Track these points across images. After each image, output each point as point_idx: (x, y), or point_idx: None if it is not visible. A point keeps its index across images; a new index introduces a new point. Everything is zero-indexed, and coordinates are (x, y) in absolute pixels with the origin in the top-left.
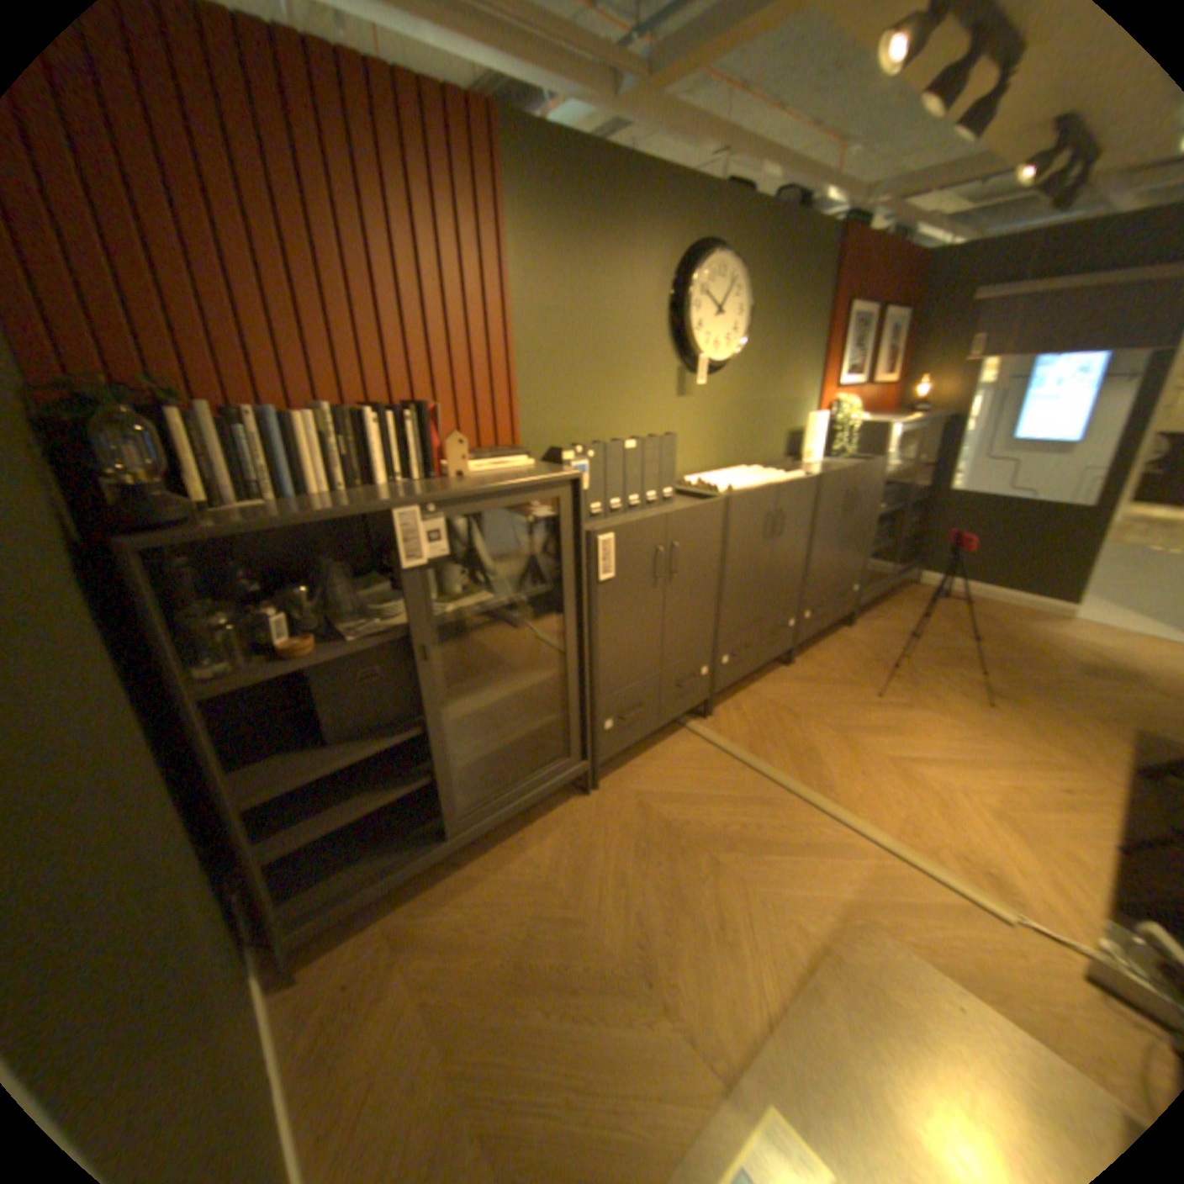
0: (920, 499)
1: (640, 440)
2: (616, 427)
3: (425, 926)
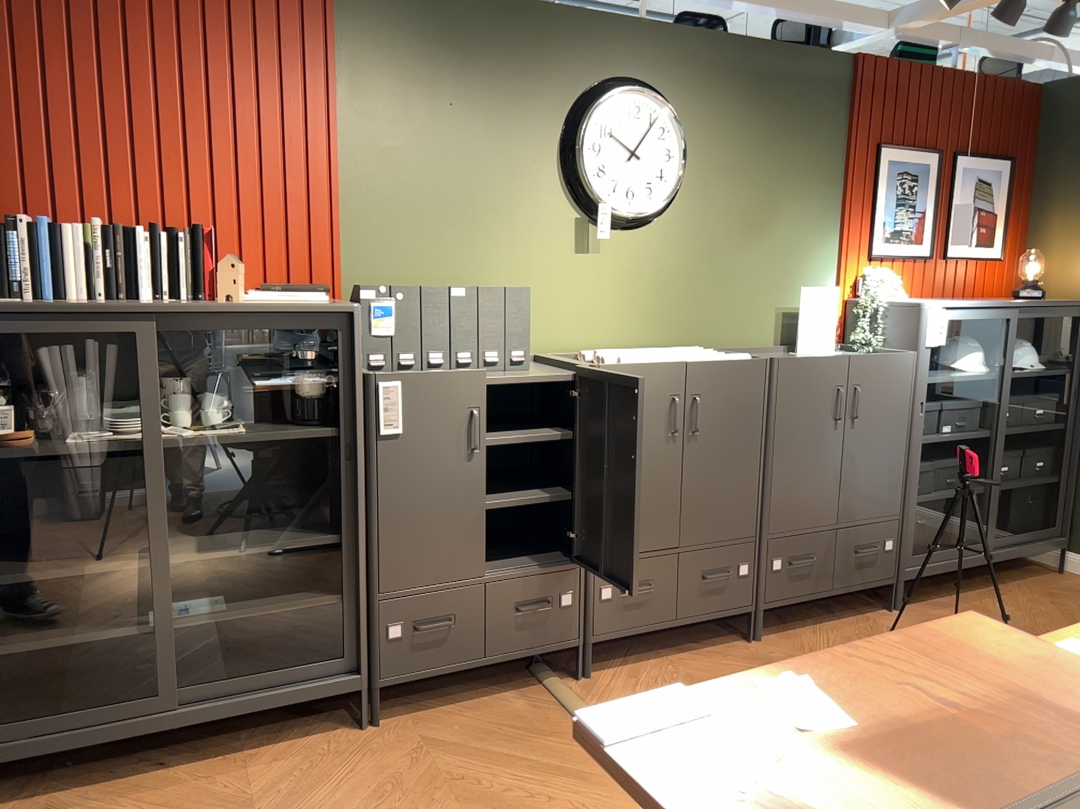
0: (1035, 428)
1: (471, 287)
2: (479, 279)
3: (89, 807)
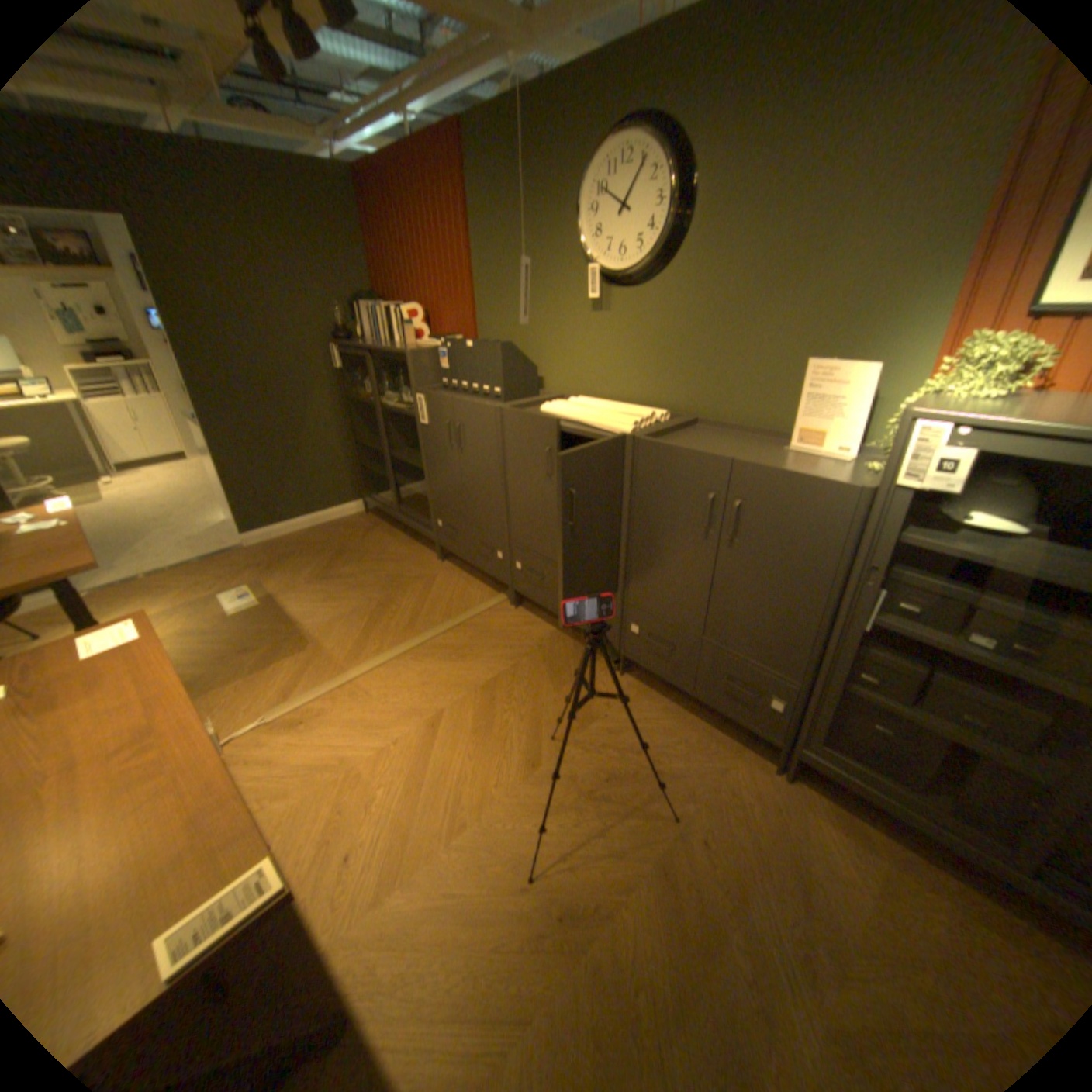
0: None
1: (475, 343)
2: (535, 334)
3: (379, 531)
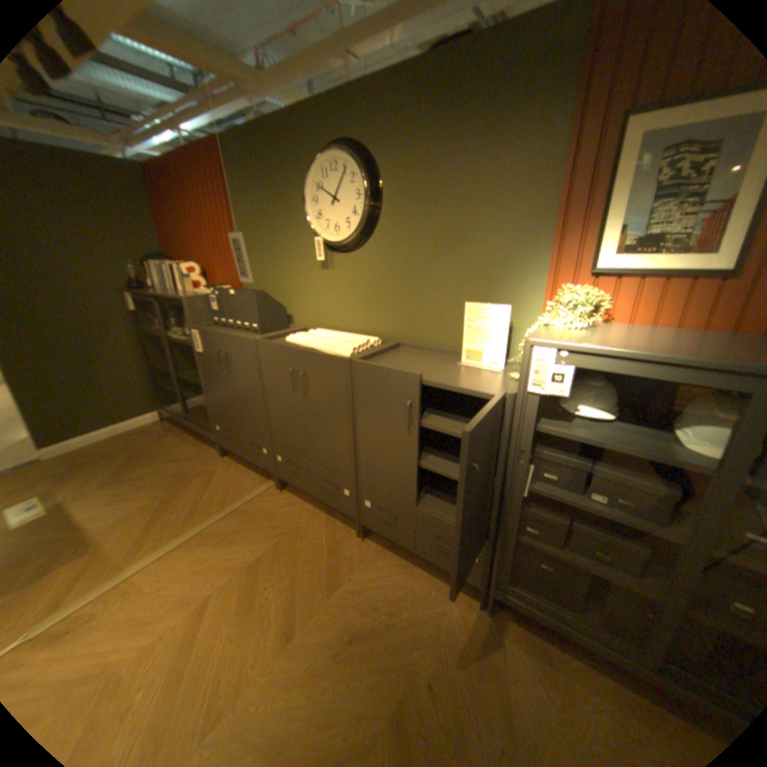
0: None
1: (234, 291)
2: (282, 284)
3: (168, 435)
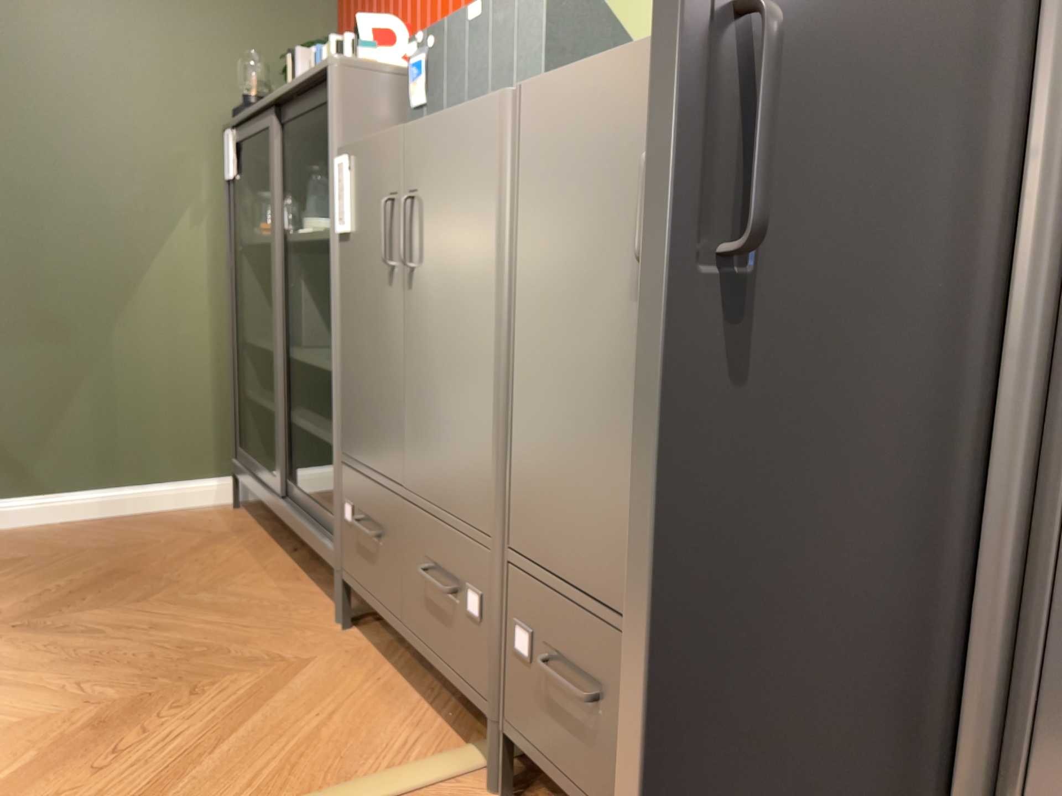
0: None
1: (485, 1)
2: None
3: (233, 541)
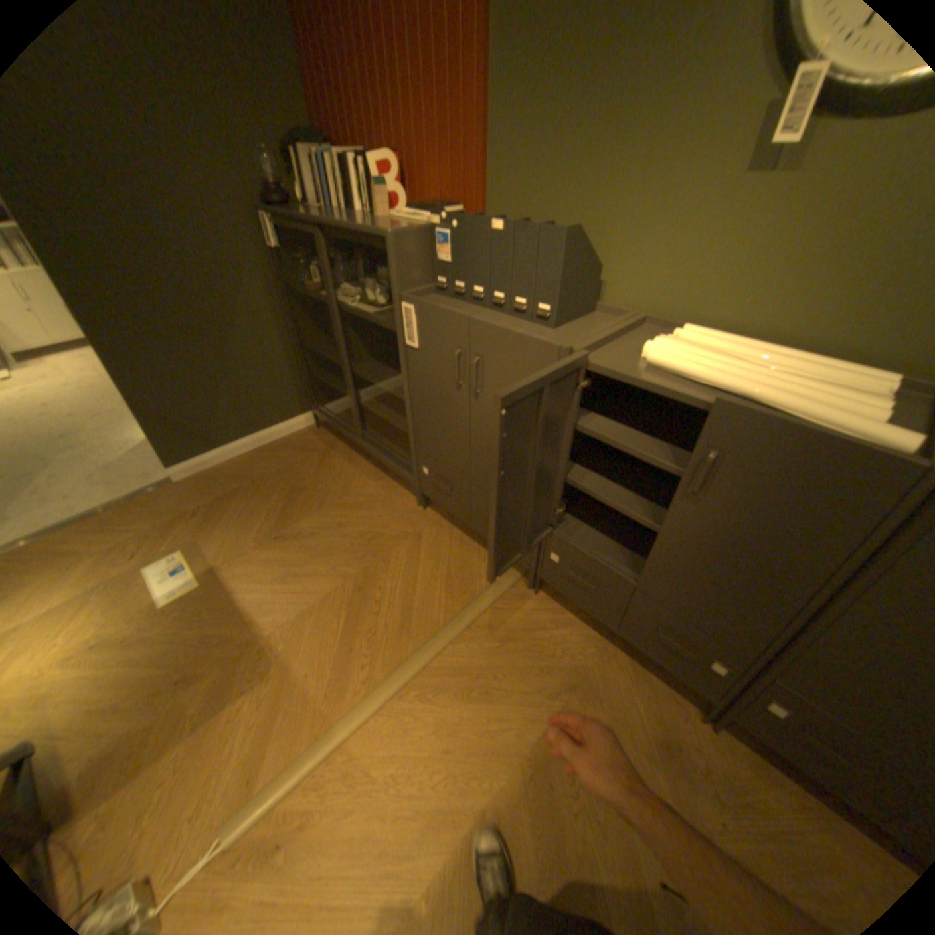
0: None
1: (509, 222)
2: (600, 207)
3: (336, 455)
